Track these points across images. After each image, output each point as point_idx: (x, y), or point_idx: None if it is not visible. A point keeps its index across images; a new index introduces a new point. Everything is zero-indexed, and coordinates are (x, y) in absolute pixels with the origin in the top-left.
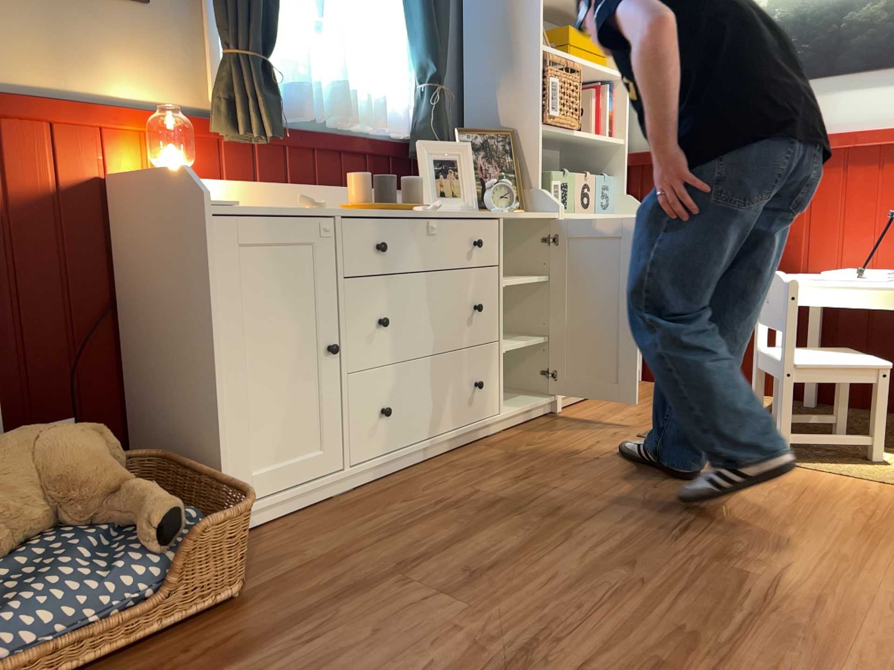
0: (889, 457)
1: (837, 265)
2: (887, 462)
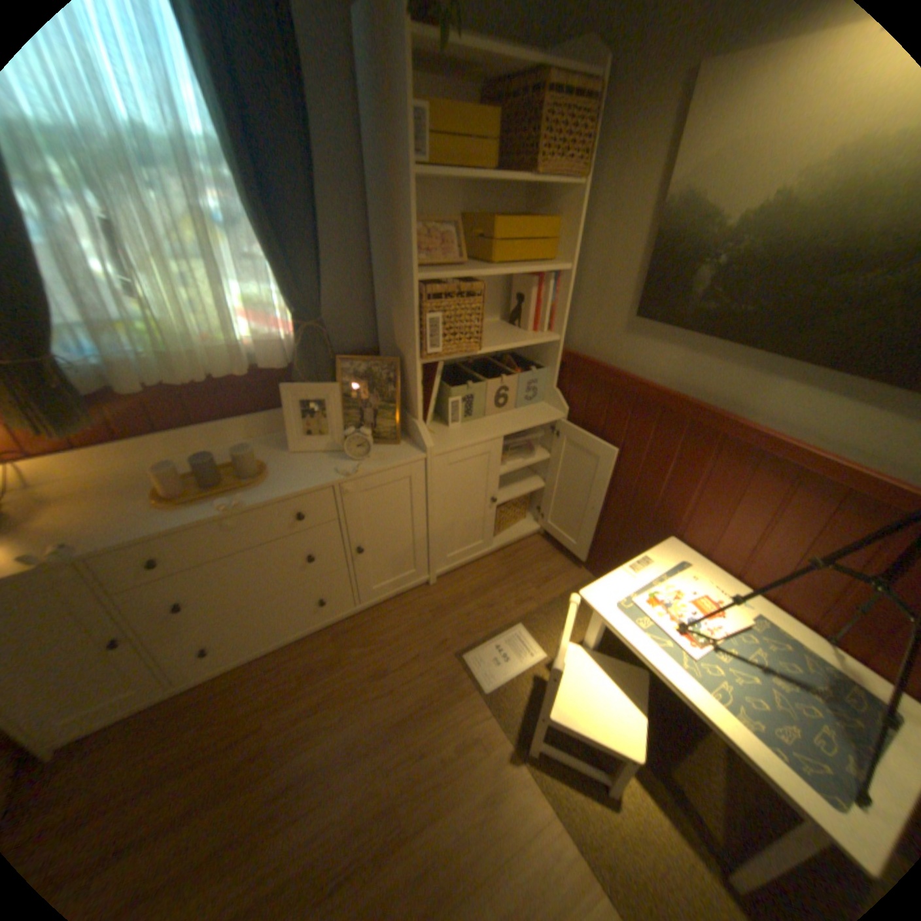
0: (632, 796)
1: (712, 552)
2: (622, 808)
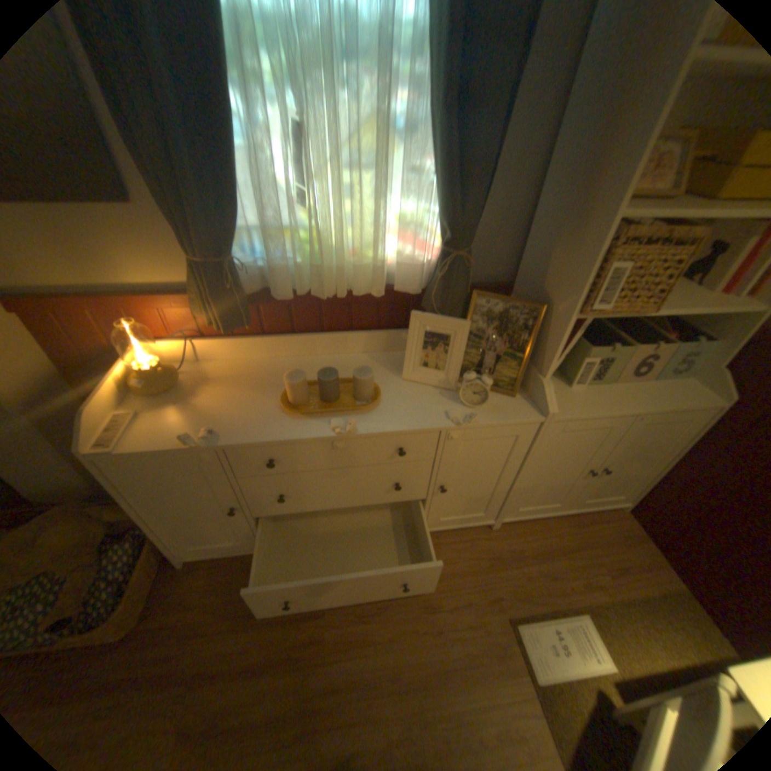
0: None
1: None
2: None
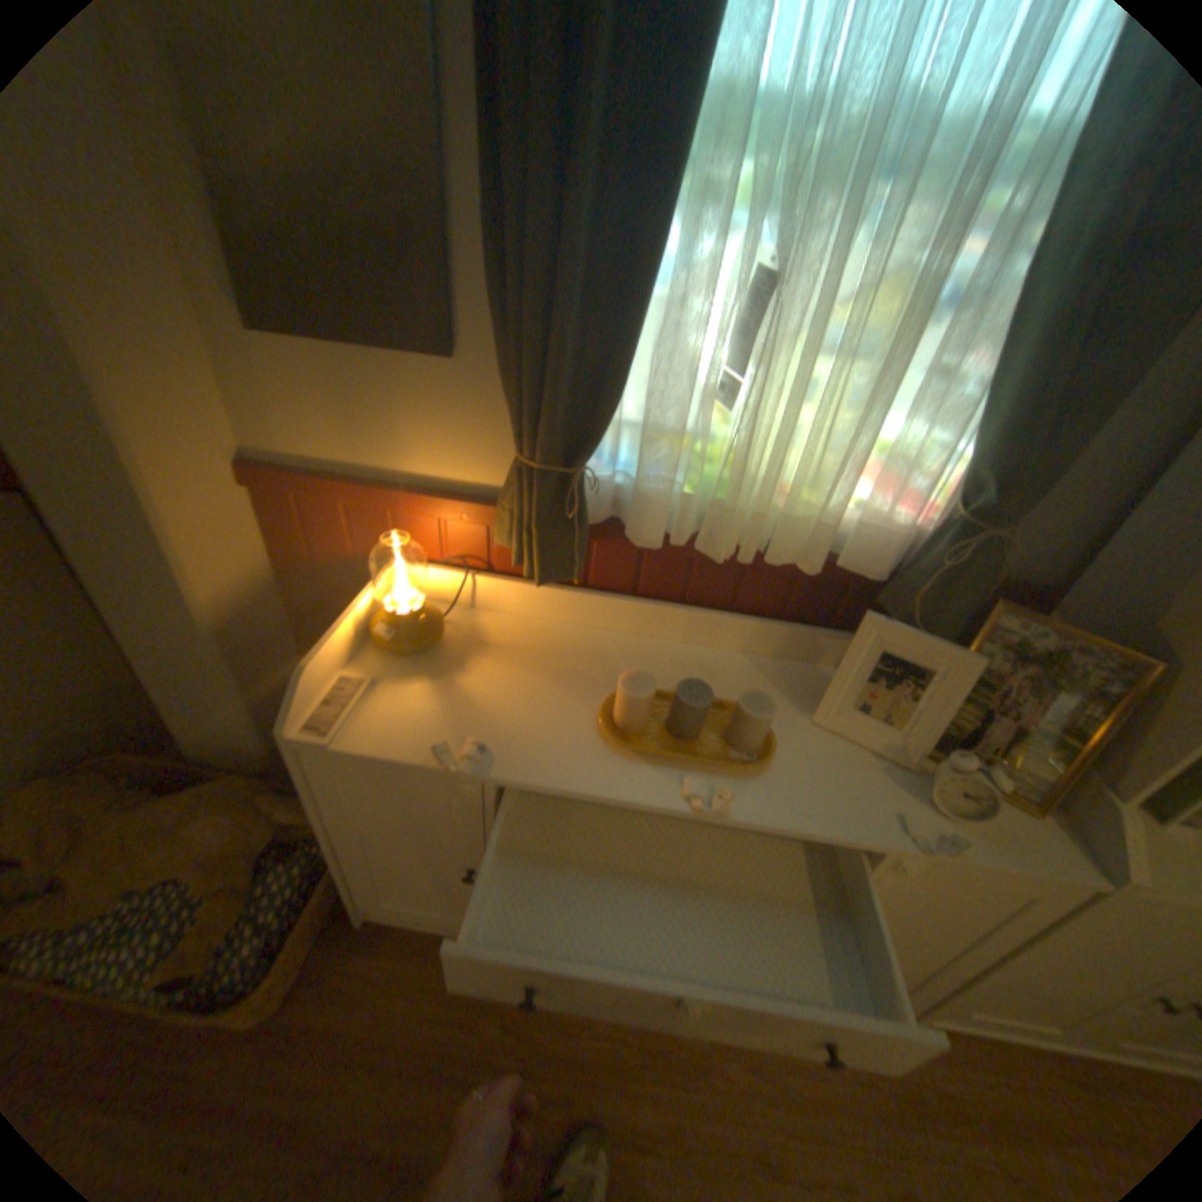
0: None
1: None
2: None
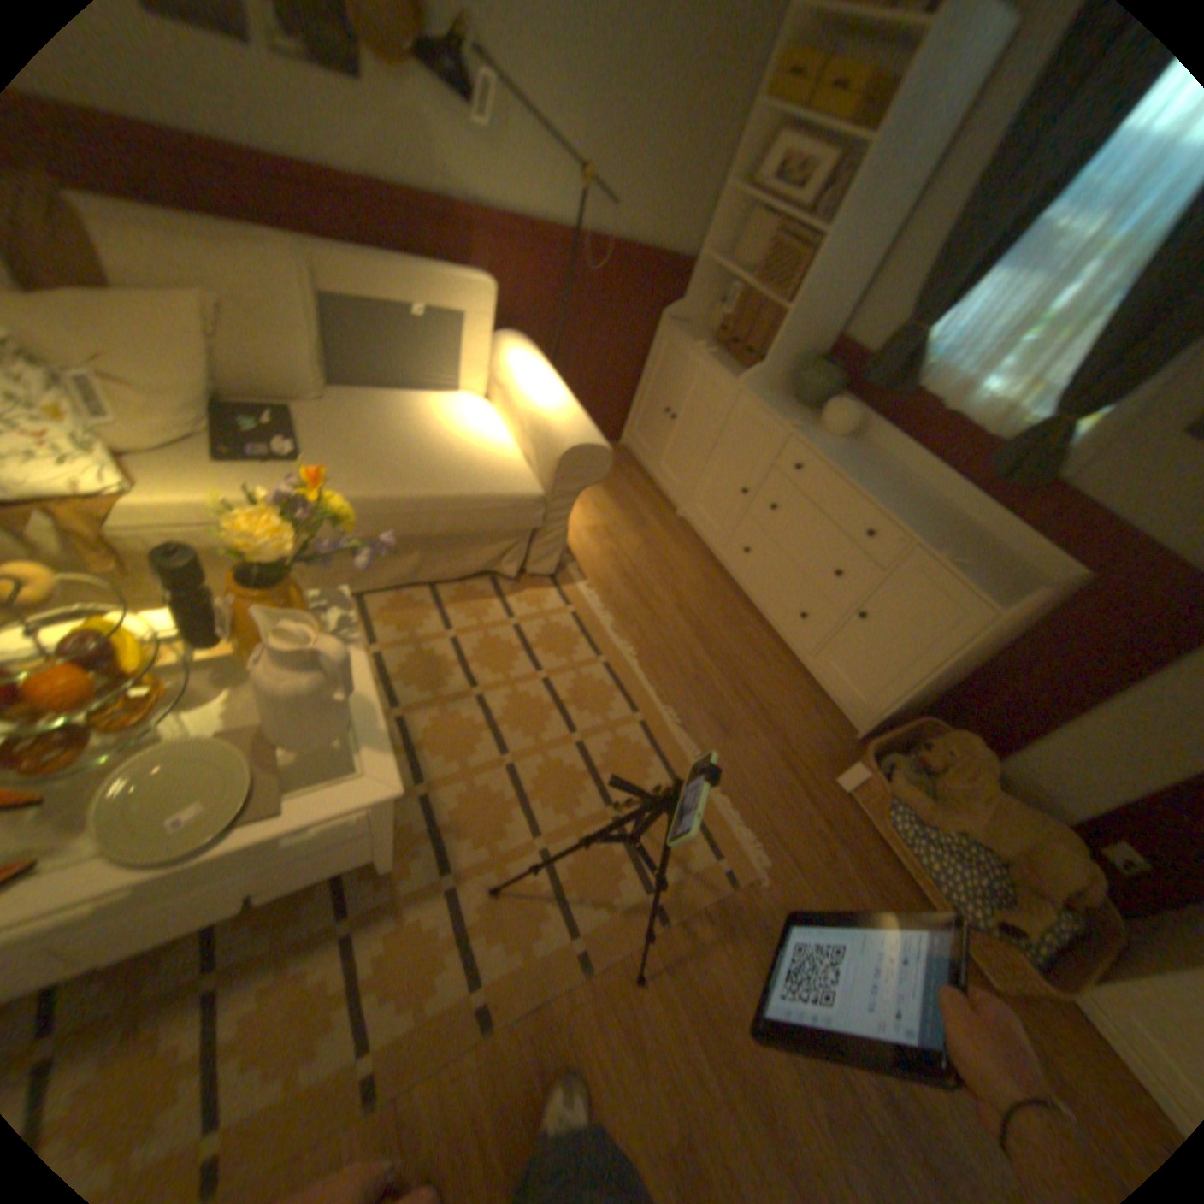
0: None
1: None
2: None
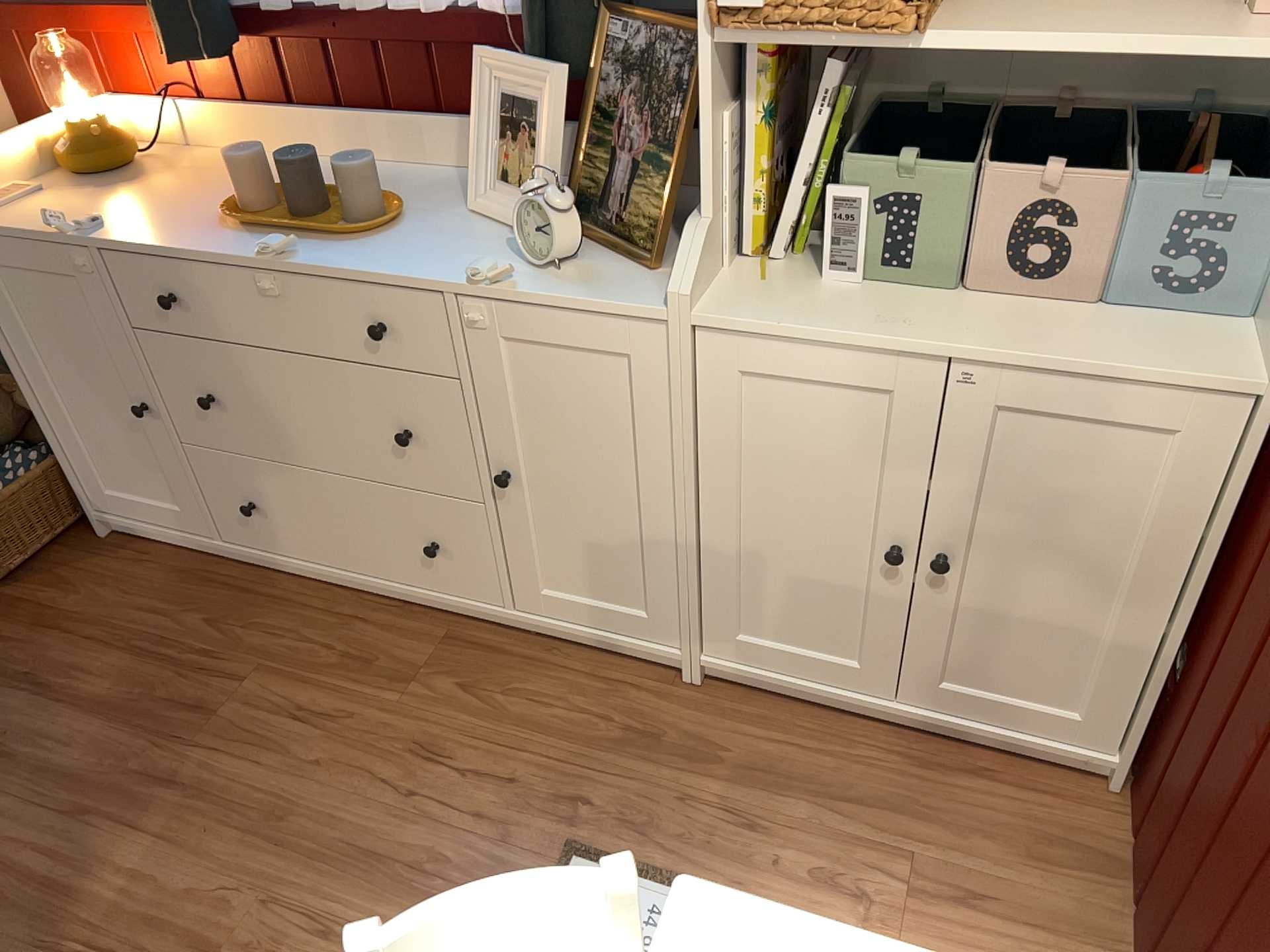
0: None
1: None
2: None
